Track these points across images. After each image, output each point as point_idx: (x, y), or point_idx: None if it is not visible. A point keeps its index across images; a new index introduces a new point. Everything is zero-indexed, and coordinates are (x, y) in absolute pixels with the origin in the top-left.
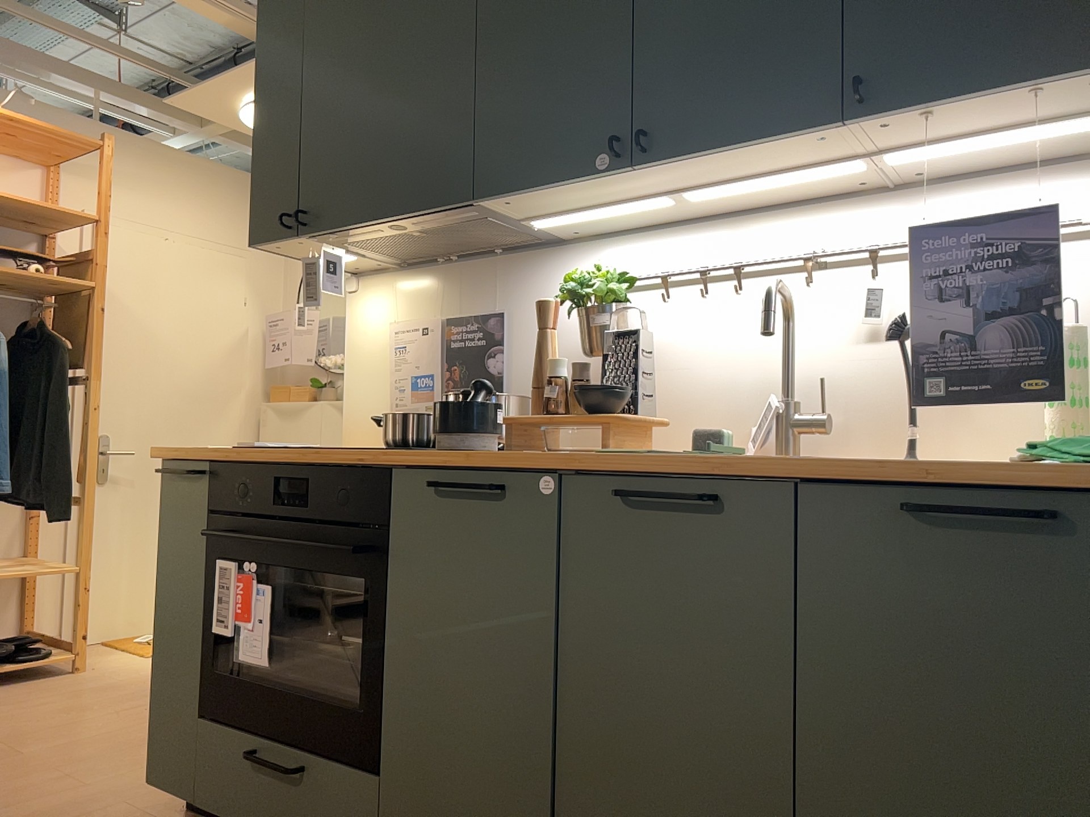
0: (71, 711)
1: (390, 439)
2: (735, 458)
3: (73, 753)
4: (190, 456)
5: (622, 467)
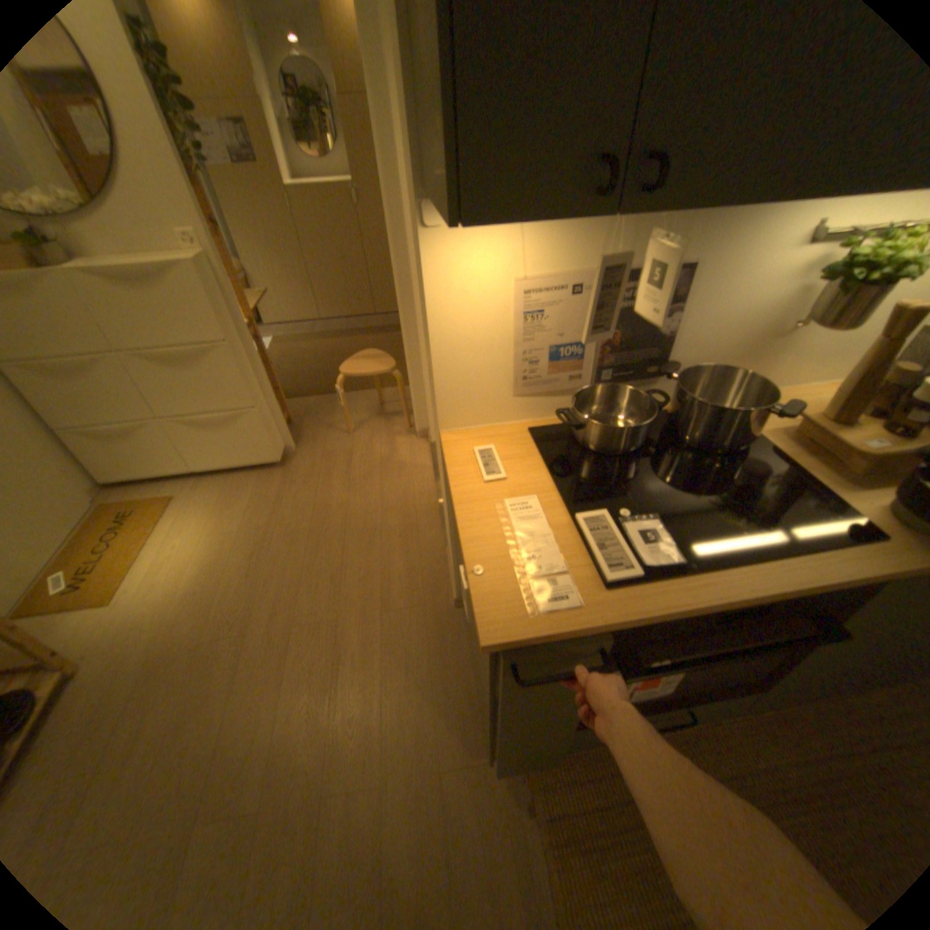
0: (183, 724)
1: (618, 446)
2: None
3: (296, 765)
4: (582, 633)
5: None
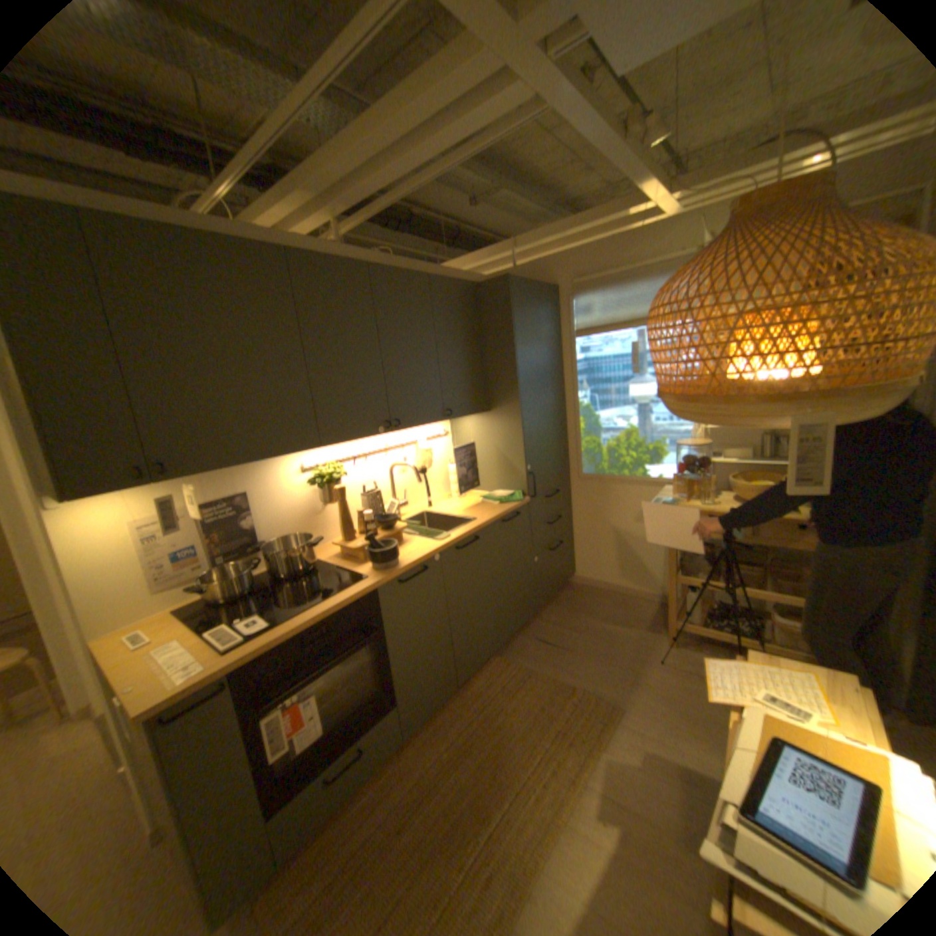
0: None
1: (232, 595)
2: (468, 525)
3: None
4: (206, 682)
5: (457, 540)
